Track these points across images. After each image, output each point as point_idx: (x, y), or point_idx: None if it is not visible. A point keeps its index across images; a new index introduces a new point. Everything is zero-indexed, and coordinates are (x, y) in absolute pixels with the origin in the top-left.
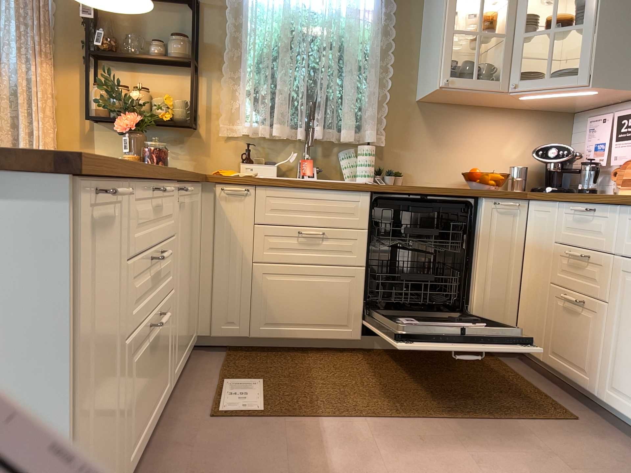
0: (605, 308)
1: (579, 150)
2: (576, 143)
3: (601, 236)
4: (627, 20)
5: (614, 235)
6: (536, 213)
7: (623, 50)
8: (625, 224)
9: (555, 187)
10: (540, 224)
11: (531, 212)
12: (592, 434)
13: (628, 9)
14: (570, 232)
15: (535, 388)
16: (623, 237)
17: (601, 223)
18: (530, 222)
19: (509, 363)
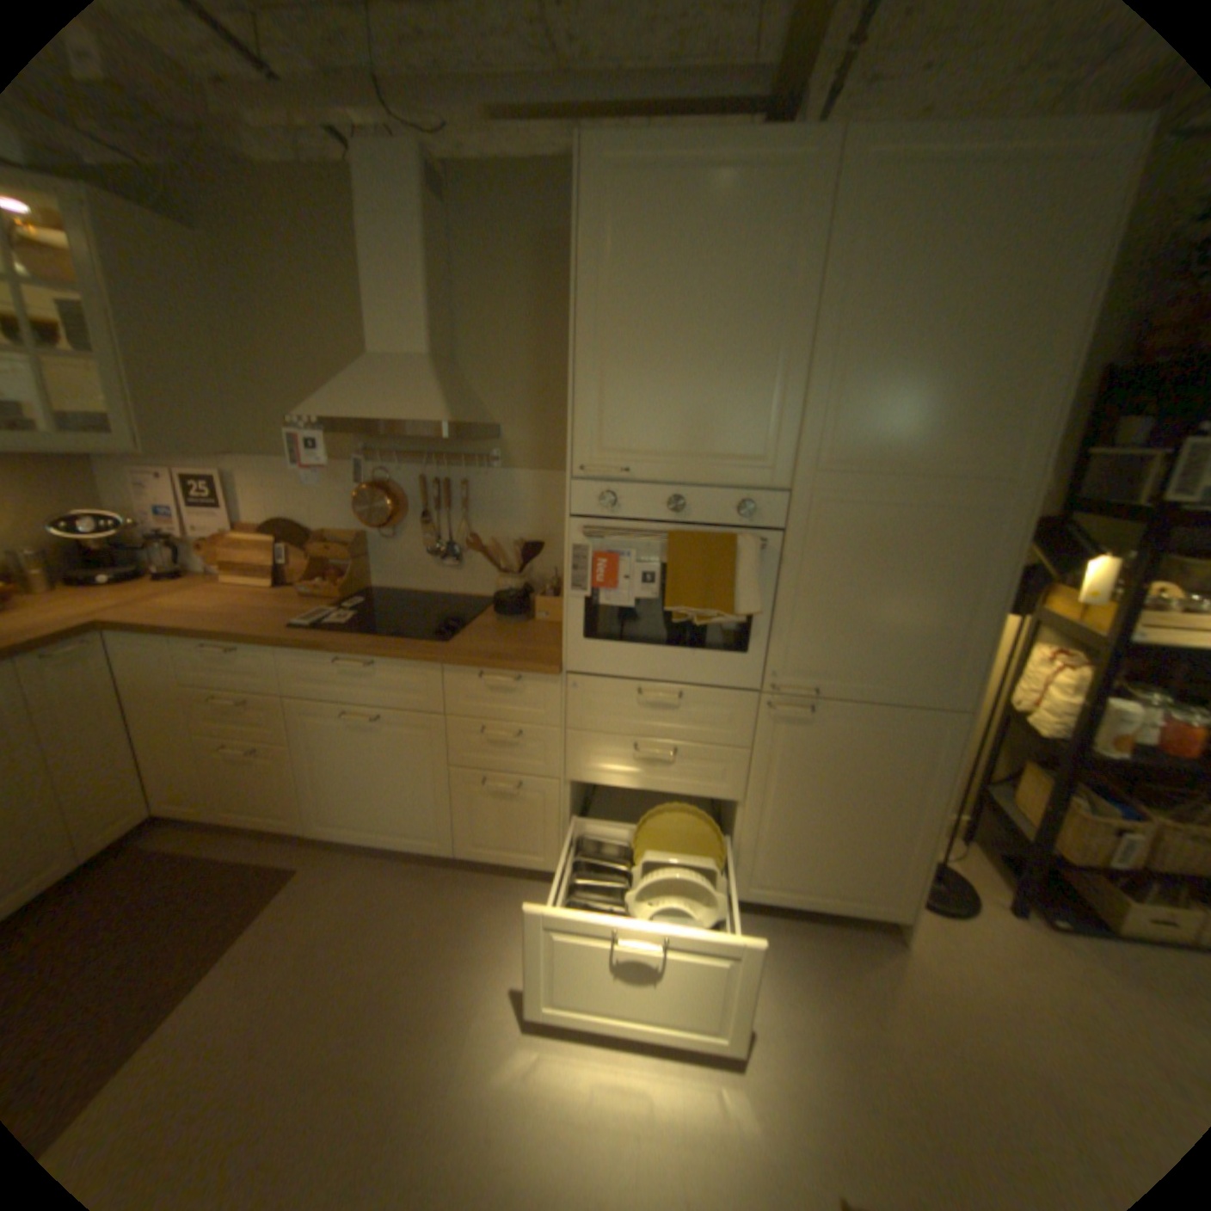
0: (286, 752)
1: (120, 506)
2: (110, 494)
3: (255, 677)
4: (162, 356)
5: (273, 677)
6: (125, 649)
7: (171, 400)
8: (285, 665)
9: (111, 574)
10: (139, 663)
11: (113, 648)
12: (318, 879)
13: (159, 341)
14: (201, 673)
15: (219, 861)
16: (287, 678)
17: (250, 663)
18: (116, 661)
19: (154, 845)
